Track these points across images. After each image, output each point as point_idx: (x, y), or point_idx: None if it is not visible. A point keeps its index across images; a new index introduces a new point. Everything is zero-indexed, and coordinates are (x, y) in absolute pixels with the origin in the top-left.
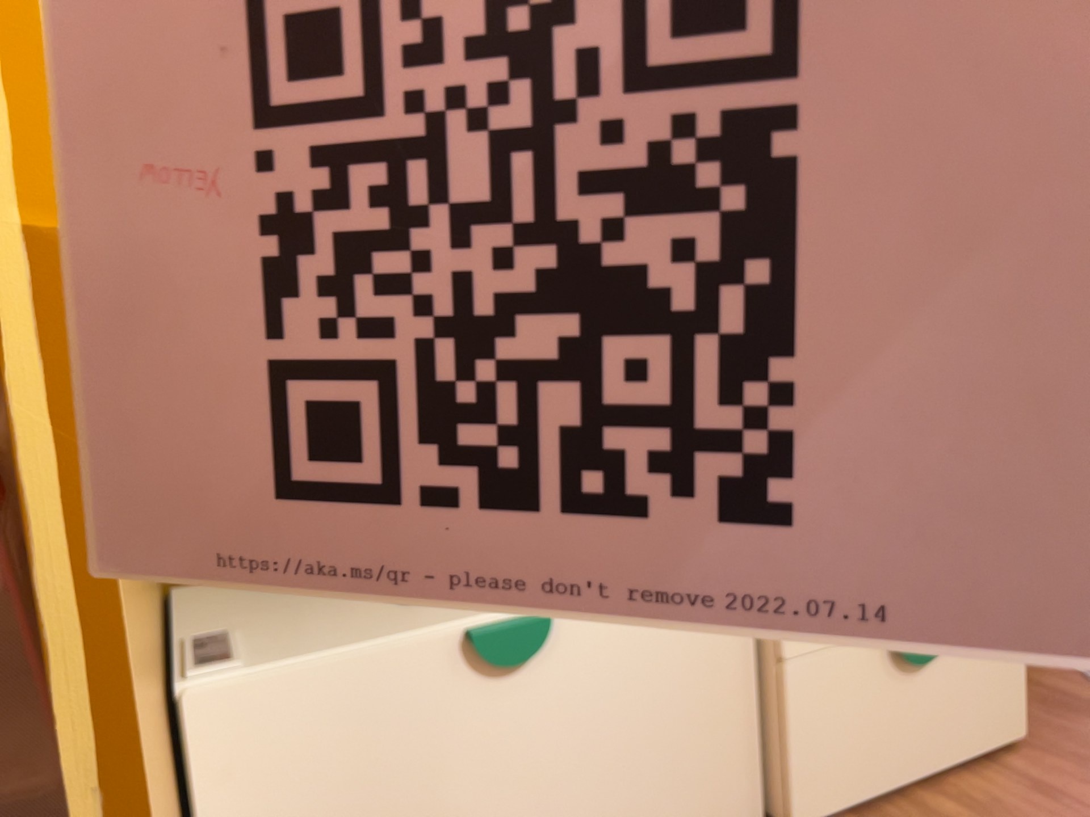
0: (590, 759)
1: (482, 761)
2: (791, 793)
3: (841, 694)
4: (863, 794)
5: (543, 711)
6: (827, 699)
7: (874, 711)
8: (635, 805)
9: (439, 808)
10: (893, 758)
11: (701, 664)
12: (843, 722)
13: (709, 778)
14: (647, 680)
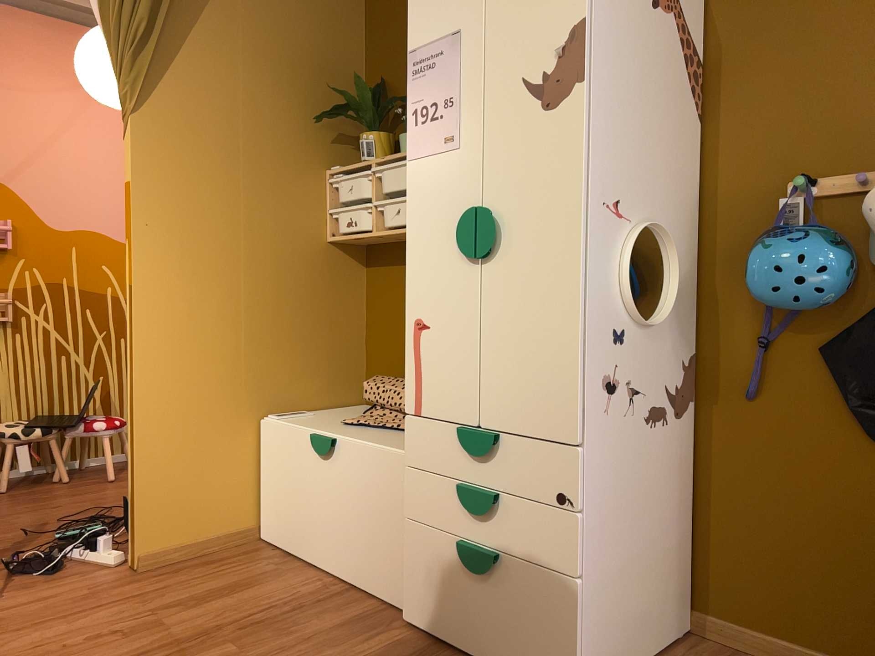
0: (344, 515)
1: (315, 489)
2: (405, 597)
3: (430, 557)
4: (439, 631)
5: (332, 481)
6: (422, 554)
7: (448, 583)
8: (357, 550)
9: (303, 499)
10: (458, 624)
11: (386, 498)
12: (429, 575)
13: (385, 562)
14: (365, 492)
